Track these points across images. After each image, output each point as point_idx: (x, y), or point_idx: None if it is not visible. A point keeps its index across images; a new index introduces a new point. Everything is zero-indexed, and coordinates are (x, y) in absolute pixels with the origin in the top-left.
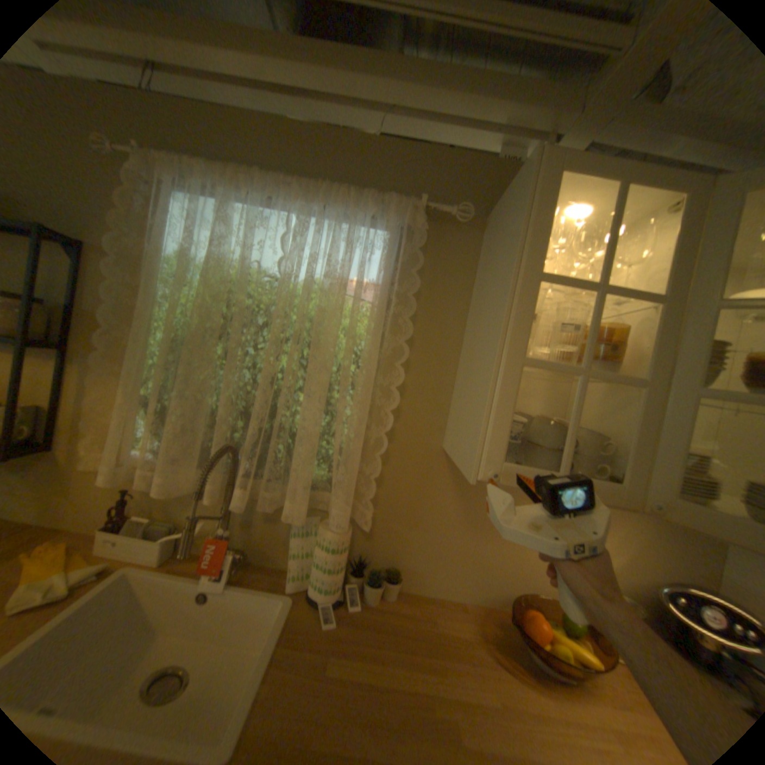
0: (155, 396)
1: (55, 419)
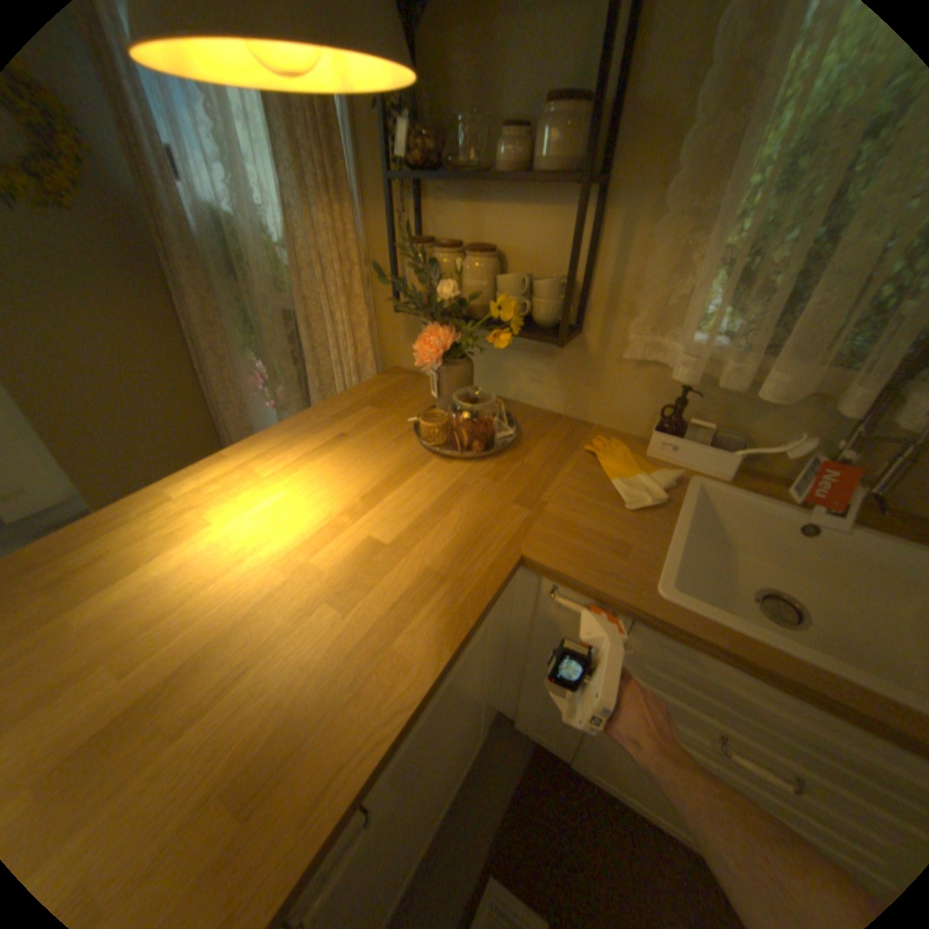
0: (757, 242)
1: (588, 291)
